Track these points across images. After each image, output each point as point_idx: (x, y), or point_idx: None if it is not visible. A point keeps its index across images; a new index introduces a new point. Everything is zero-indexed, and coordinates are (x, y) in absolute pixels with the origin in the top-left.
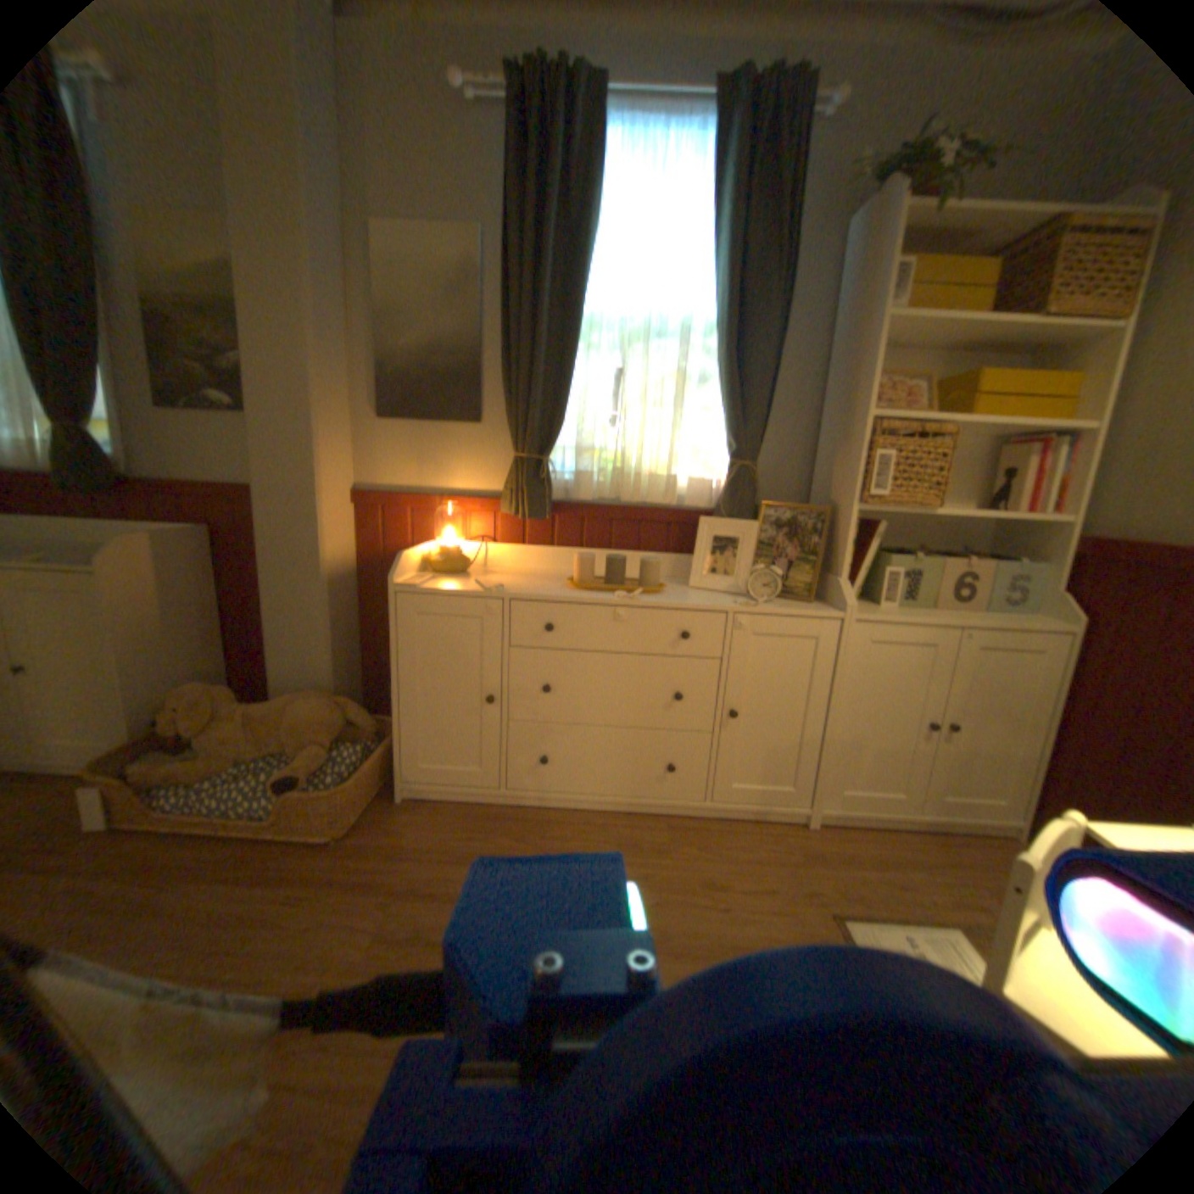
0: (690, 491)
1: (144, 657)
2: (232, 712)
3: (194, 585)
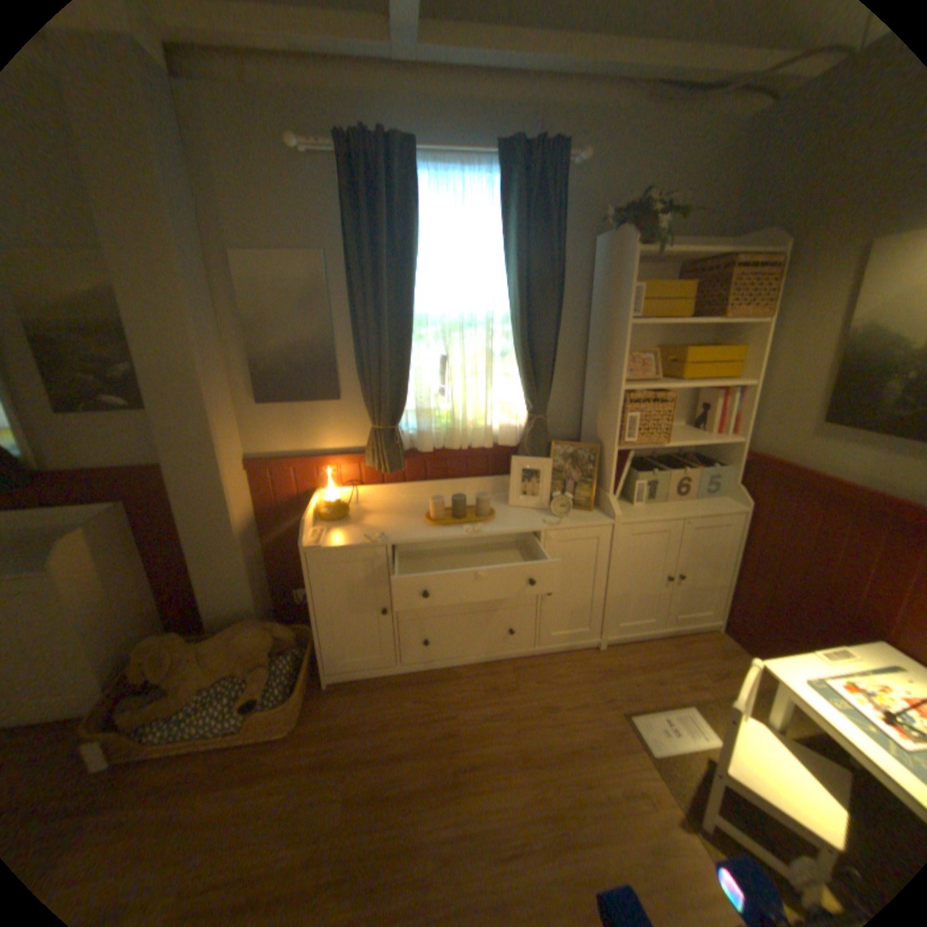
0: (500, 433)
1: (98, 623)
2: (185, 654)
3: (121, 552)
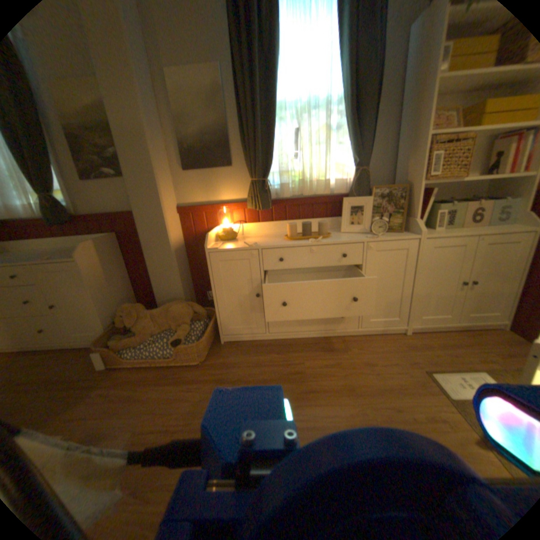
0: (336, 185)
1: (102, 294)
2: (145, 314)
3: (115, 260)
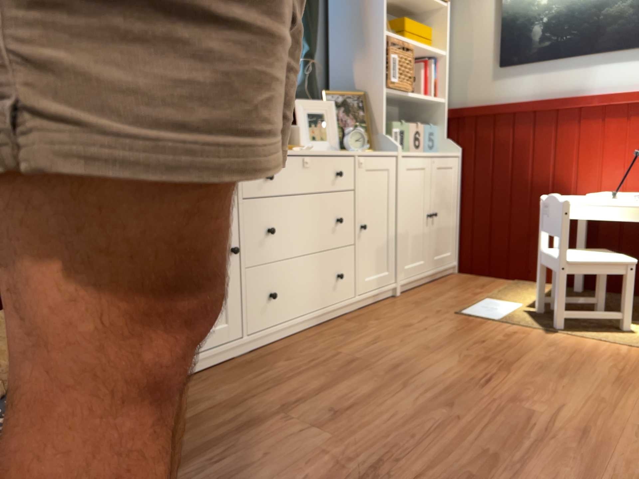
0: None
1: None
2: None
3: None
